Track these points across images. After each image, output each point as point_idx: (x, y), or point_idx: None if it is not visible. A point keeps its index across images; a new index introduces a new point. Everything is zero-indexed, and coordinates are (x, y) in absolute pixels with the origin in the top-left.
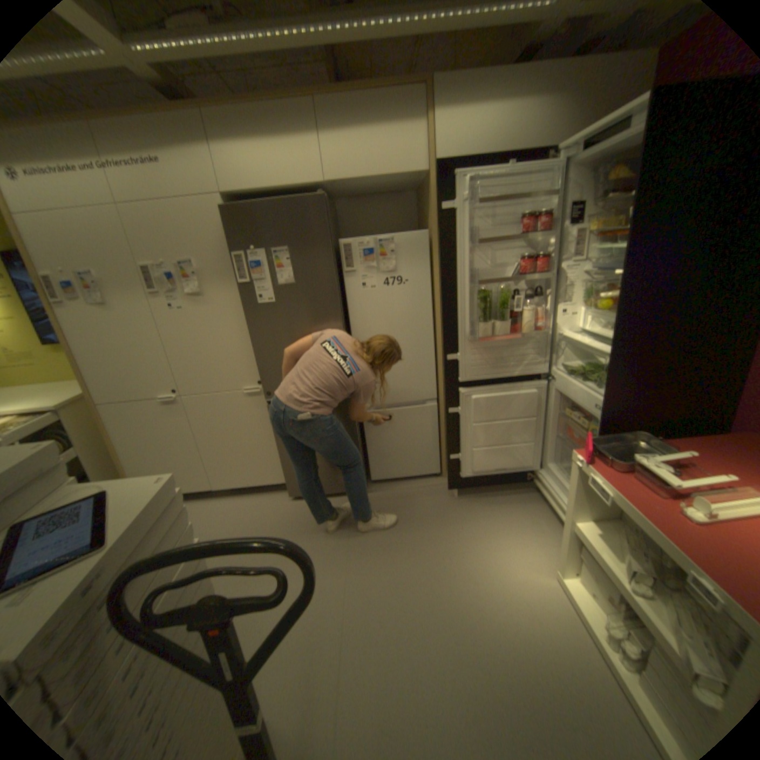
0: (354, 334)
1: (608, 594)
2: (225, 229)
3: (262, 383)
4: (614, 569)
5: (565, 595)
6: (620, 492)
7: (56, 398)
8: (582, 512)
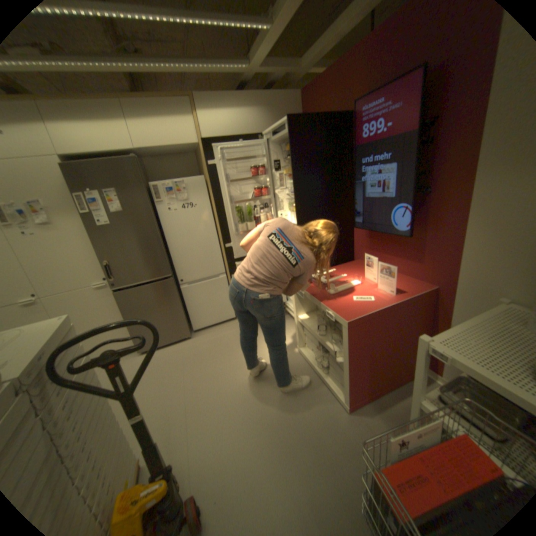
0: (168, 239)
1: (314, 344)
2: (64, 179)
3: (106, 278)
4: (312, 329)
5: (300, 354)
6: (306, 291)
7: None
8: (298, 308)
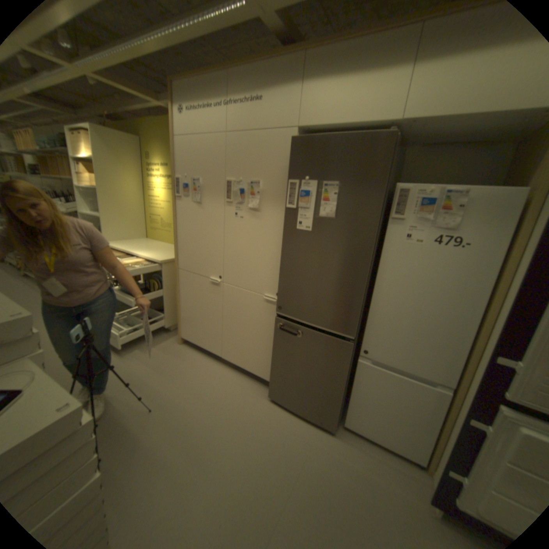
0: (378, 283)
1: None
2: (292, 159)
3: (277, 297)
4: None
5: None
6: None
7: (166, 256)
8: None
